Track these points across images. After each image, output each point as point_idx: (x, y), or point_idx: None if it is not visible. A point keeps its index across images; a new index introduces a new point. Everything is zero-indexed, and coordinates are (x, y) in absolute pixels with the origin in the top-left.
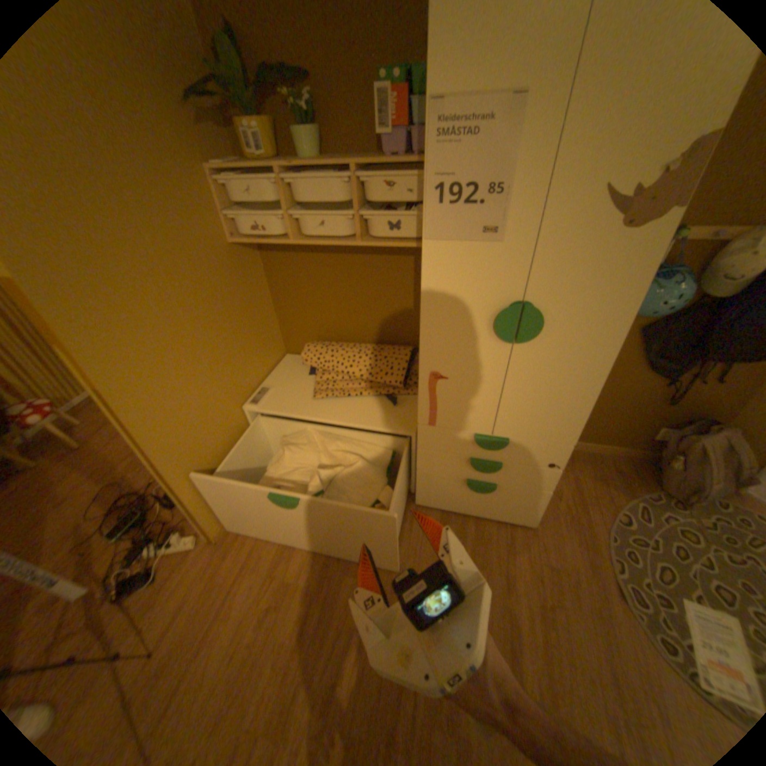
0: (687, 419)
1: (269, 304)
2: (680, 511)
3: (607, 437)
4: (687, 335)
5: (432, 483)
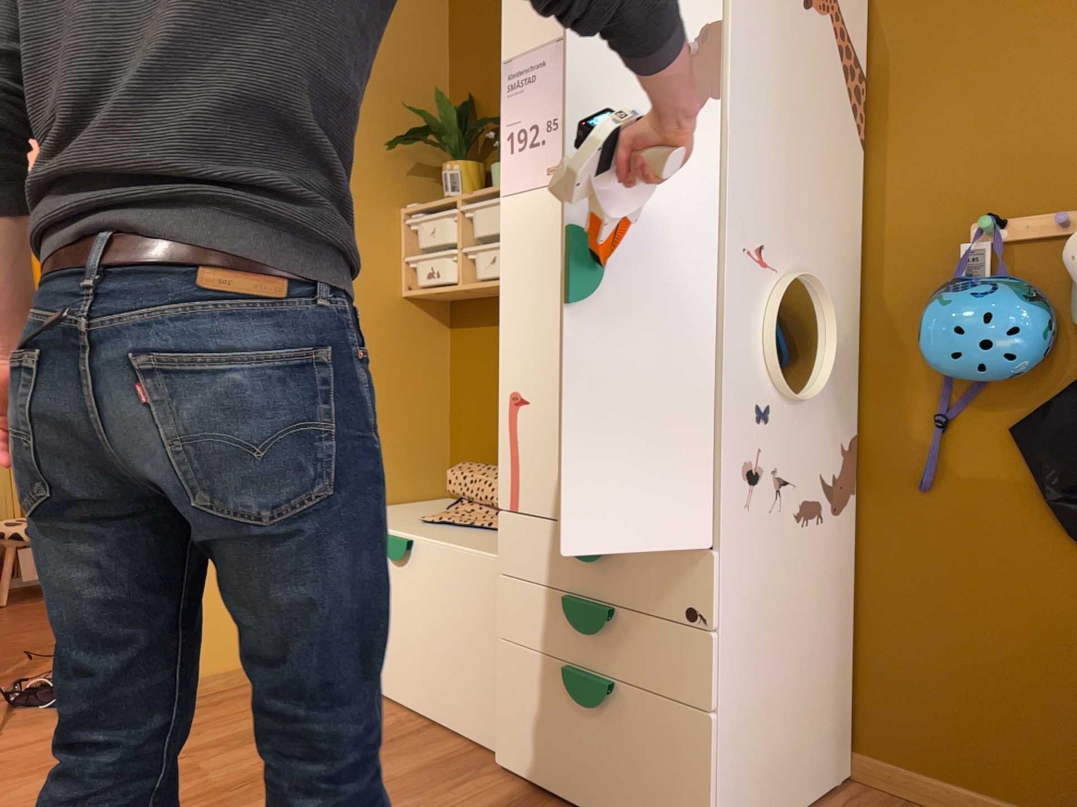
0: None
1: (443, 404)
2: None
3: (1060, 786)
4: None
5: (519, 683)
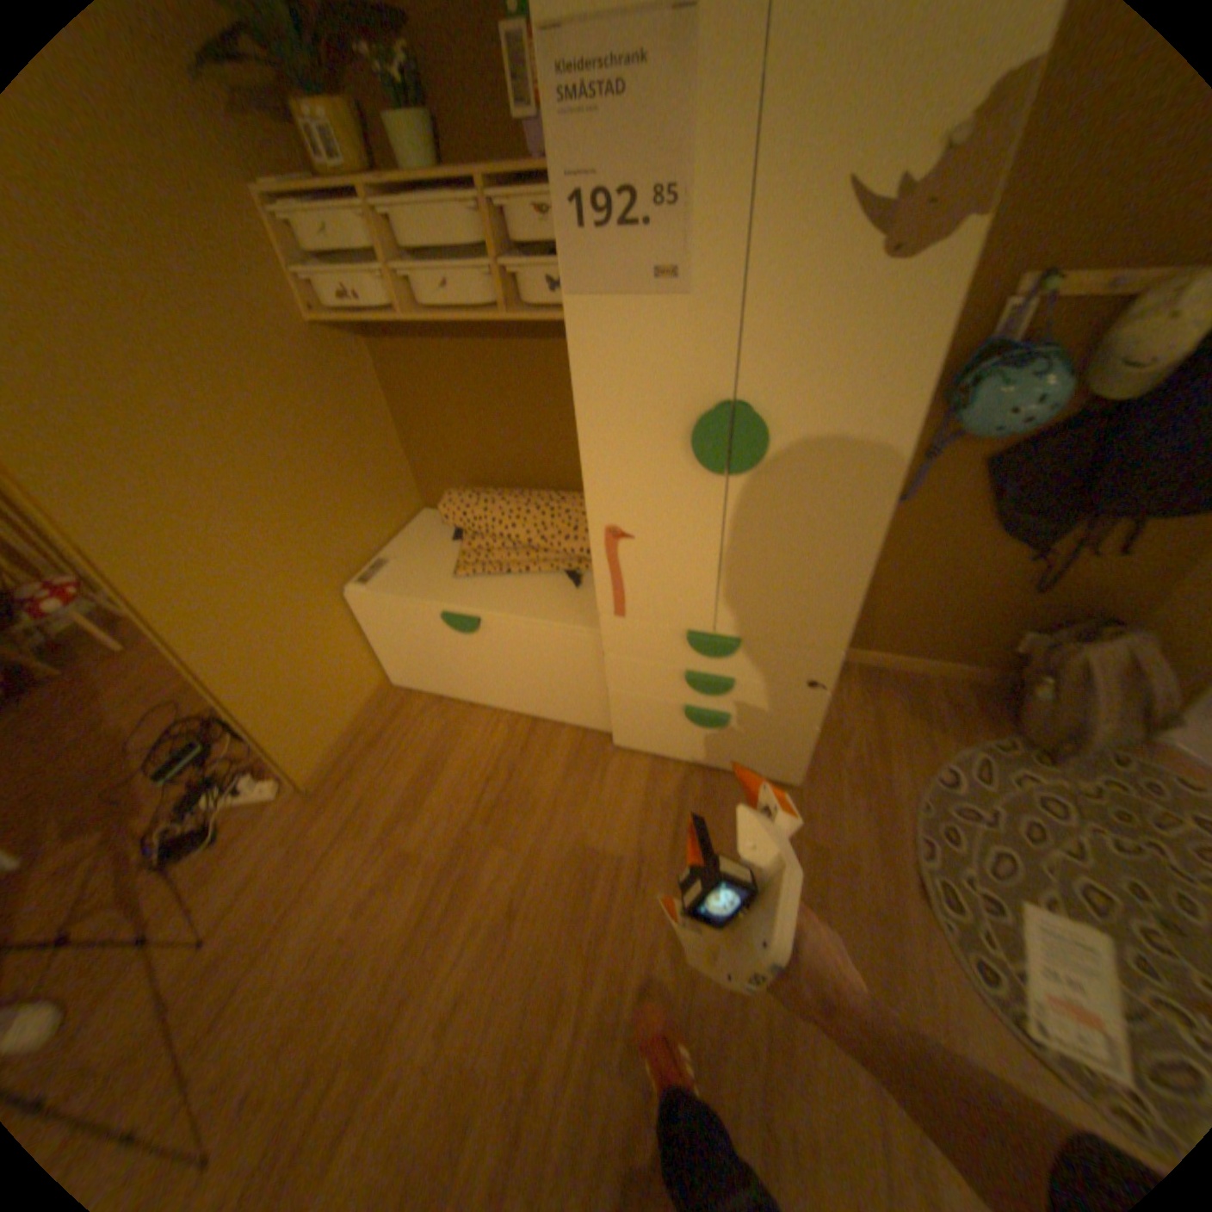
0: (1069, 617)
1: (389, 427)
2: (1046, 768)
3: (937, 647)
4: (1064, 470)
5: (634, 712)
